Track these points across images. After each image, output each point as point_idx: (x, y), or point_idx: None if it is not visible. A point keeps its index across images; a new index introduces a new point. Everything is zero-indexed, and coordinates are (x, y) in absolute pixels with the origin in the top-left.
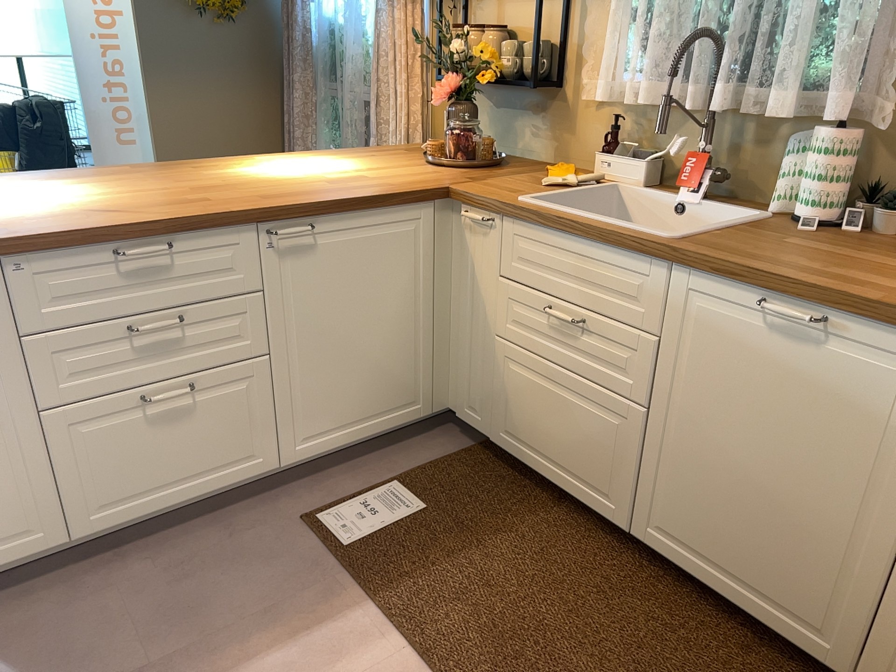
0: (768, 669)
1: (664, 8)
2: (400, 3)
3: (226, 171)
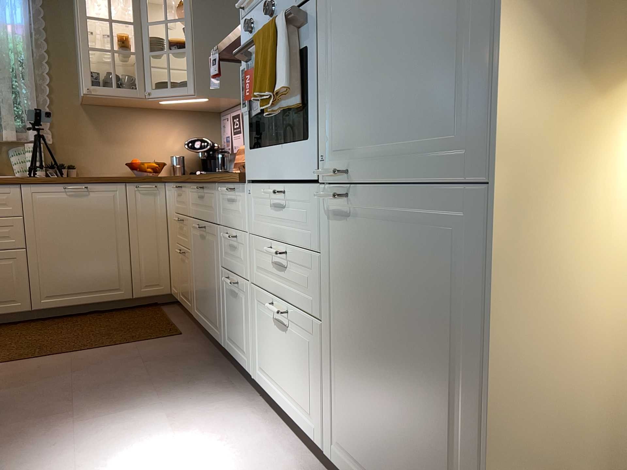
0: (109, 315)
1: None
2: None
3: None
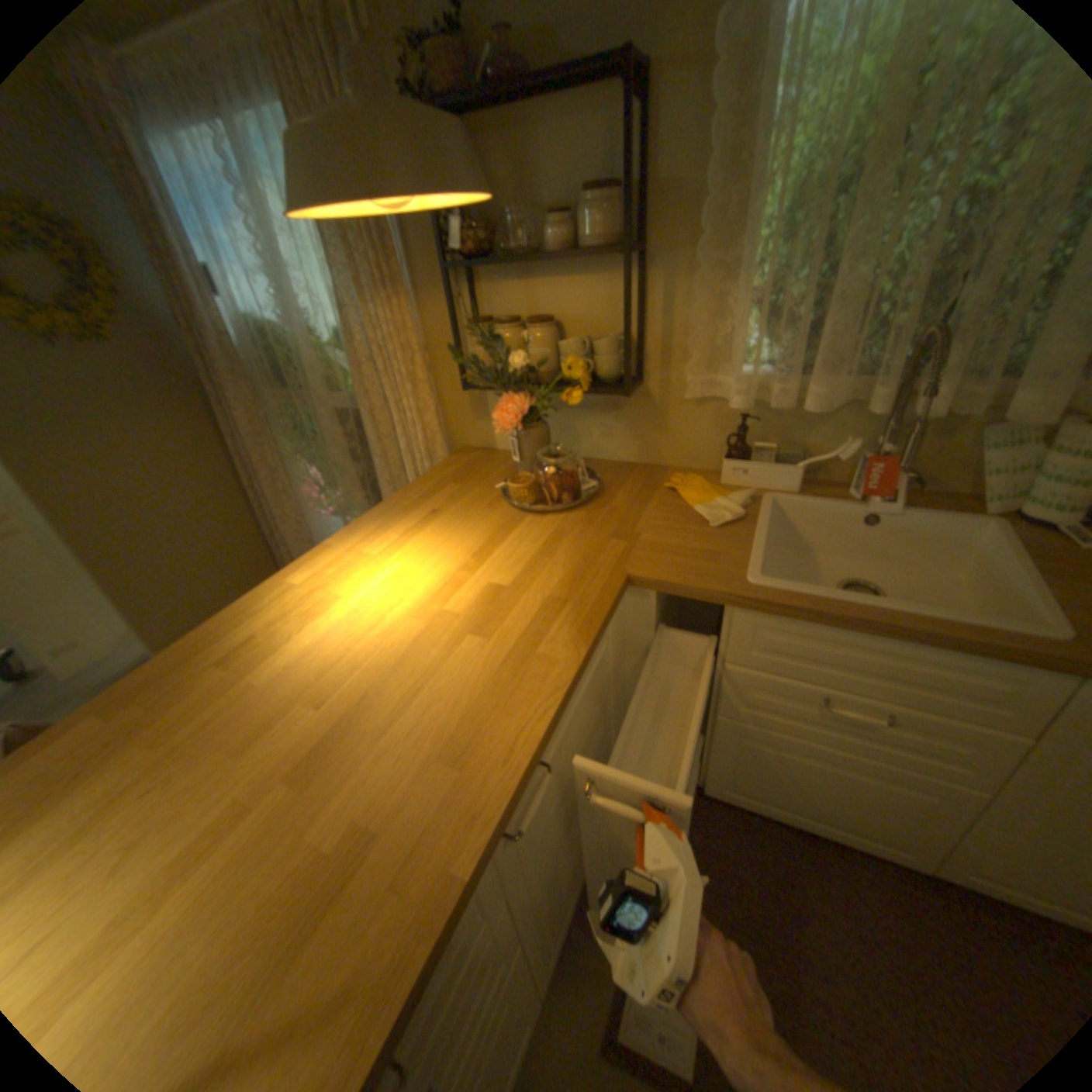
0: None
1: (813, 281)
2: (377, 294)
3: (287, 658)
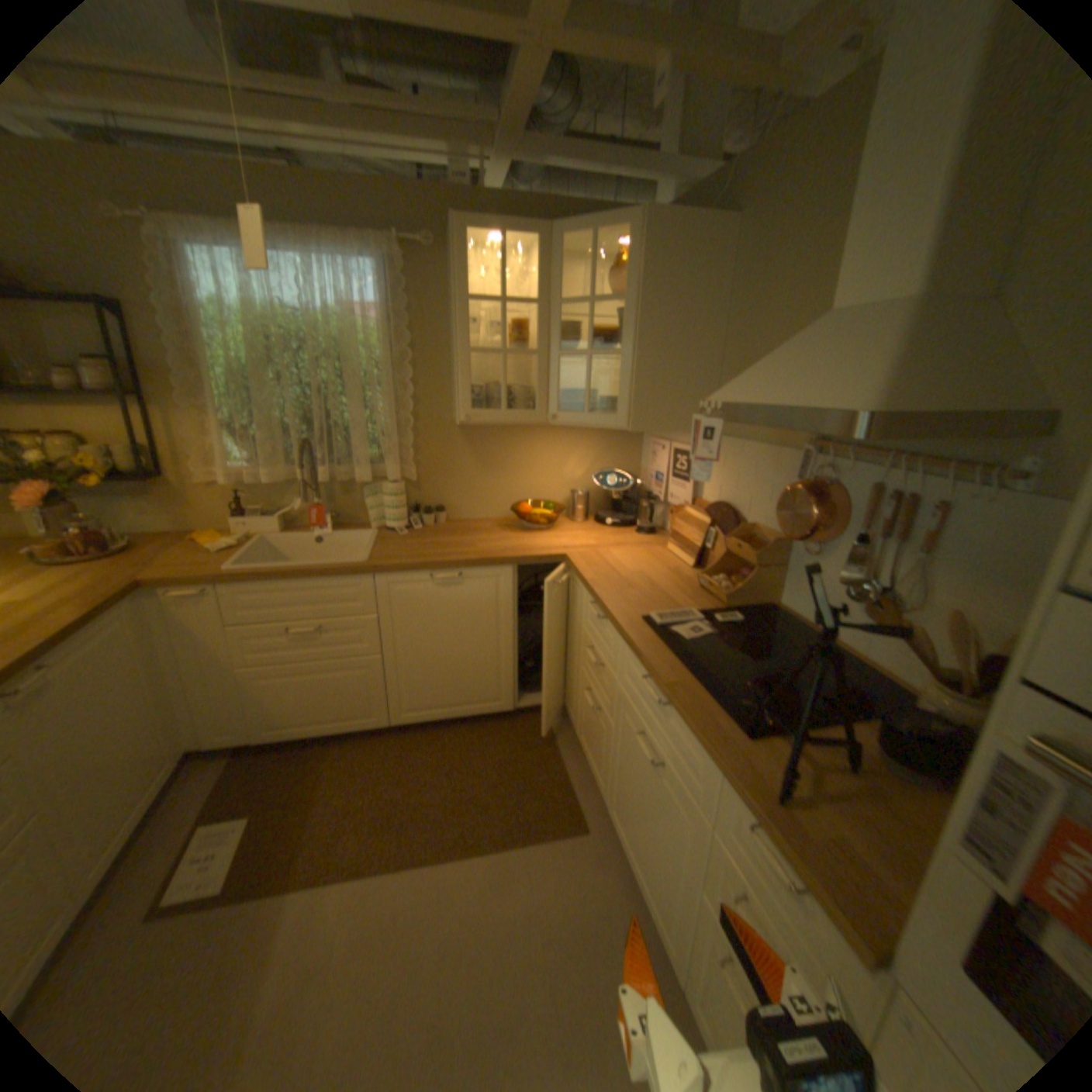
0: (483, 732)
1: (251, 418)
2: None
3: None
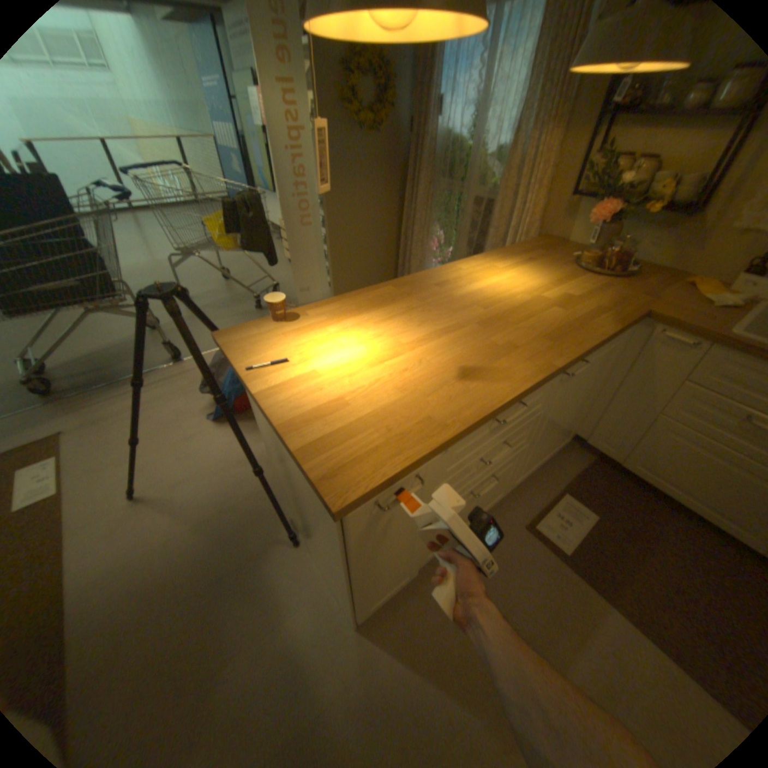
0: None
1: None
2: (545, 125)
3: (466, 291)
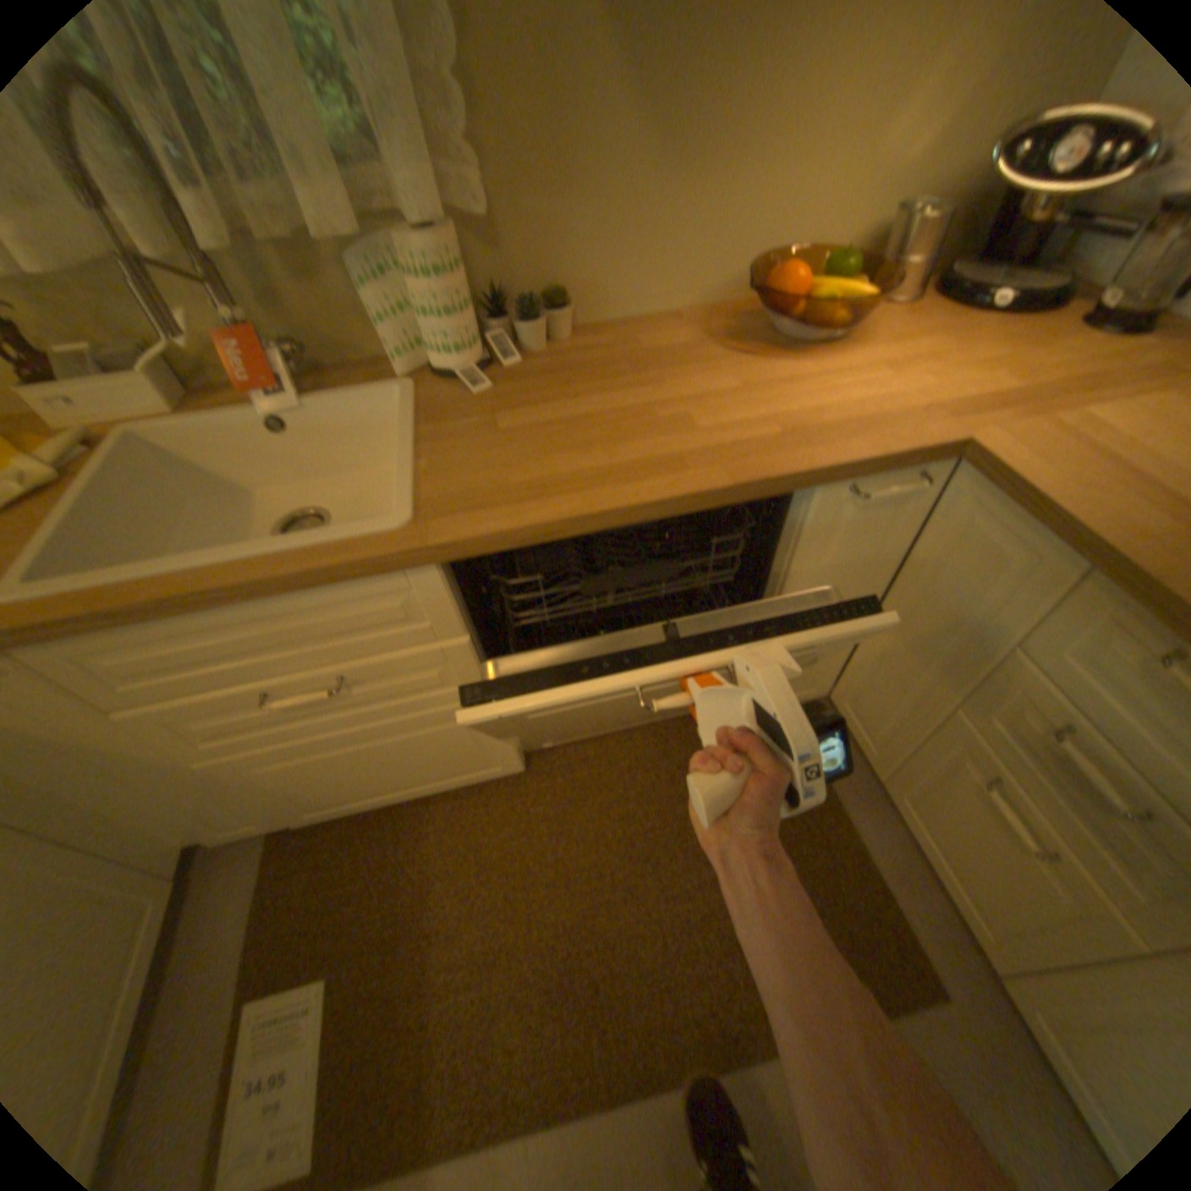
0: (687, 751)
1: None
2: None
3: None
